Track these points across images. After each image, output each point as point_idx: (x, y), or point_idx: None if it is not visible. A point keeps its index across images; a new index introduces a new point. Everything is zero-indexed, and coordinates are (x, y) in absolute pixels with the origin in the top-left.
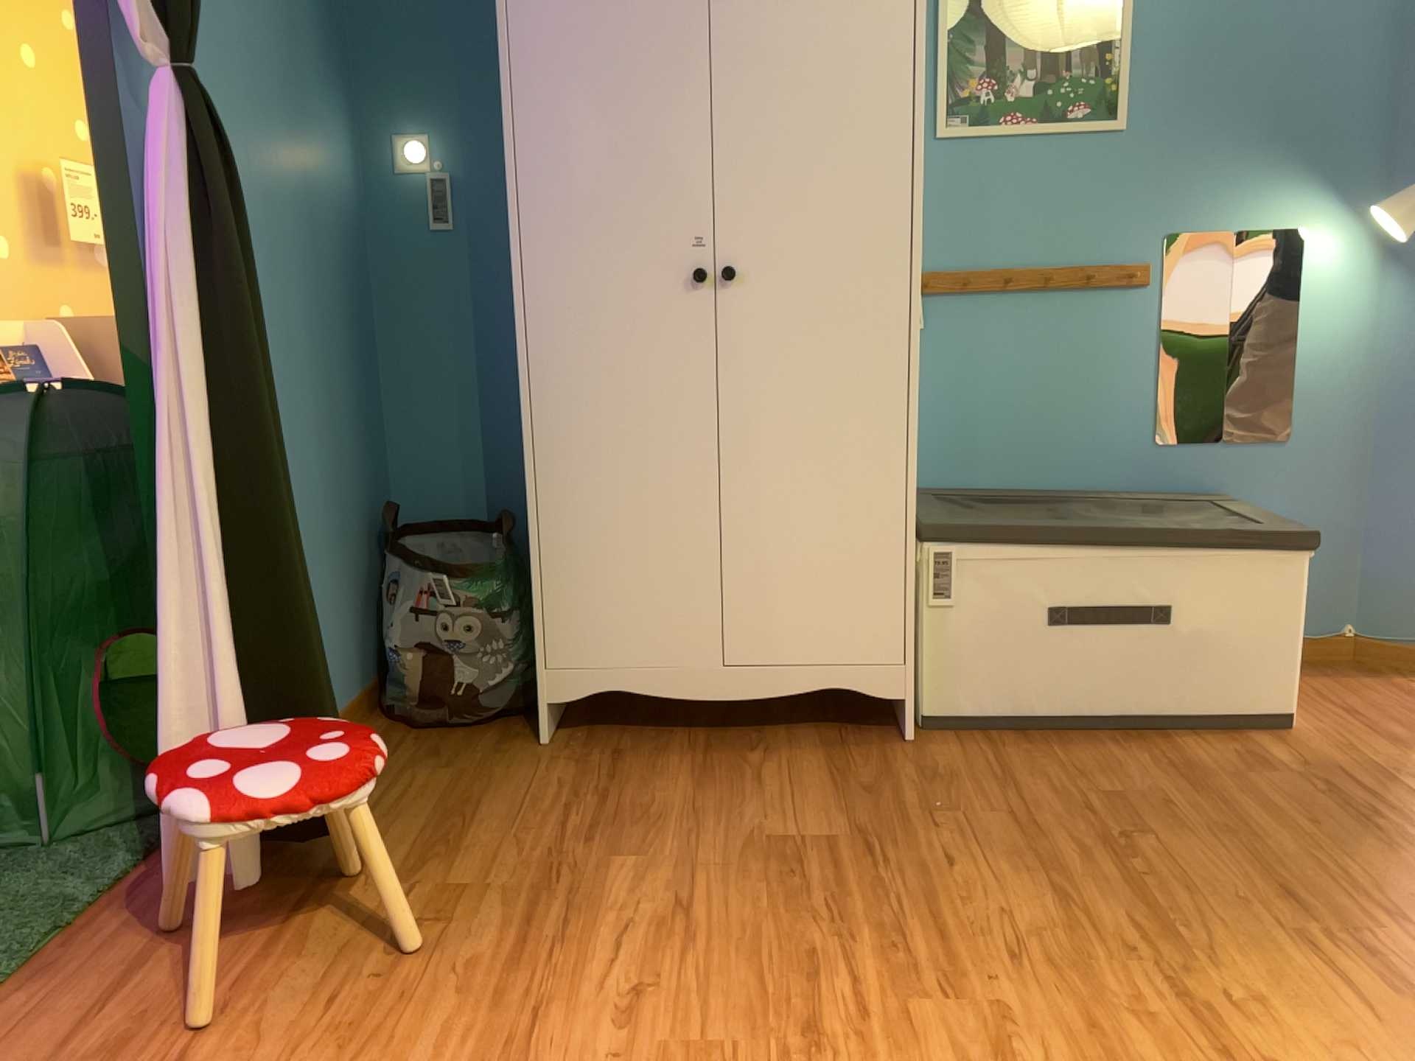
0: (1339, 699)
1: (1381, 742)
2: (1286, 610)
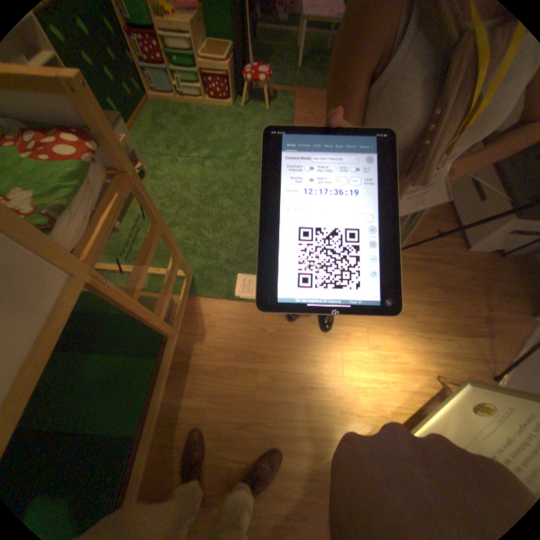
0: (496, 275)
1: (460, 266)
2: (493, 226)
